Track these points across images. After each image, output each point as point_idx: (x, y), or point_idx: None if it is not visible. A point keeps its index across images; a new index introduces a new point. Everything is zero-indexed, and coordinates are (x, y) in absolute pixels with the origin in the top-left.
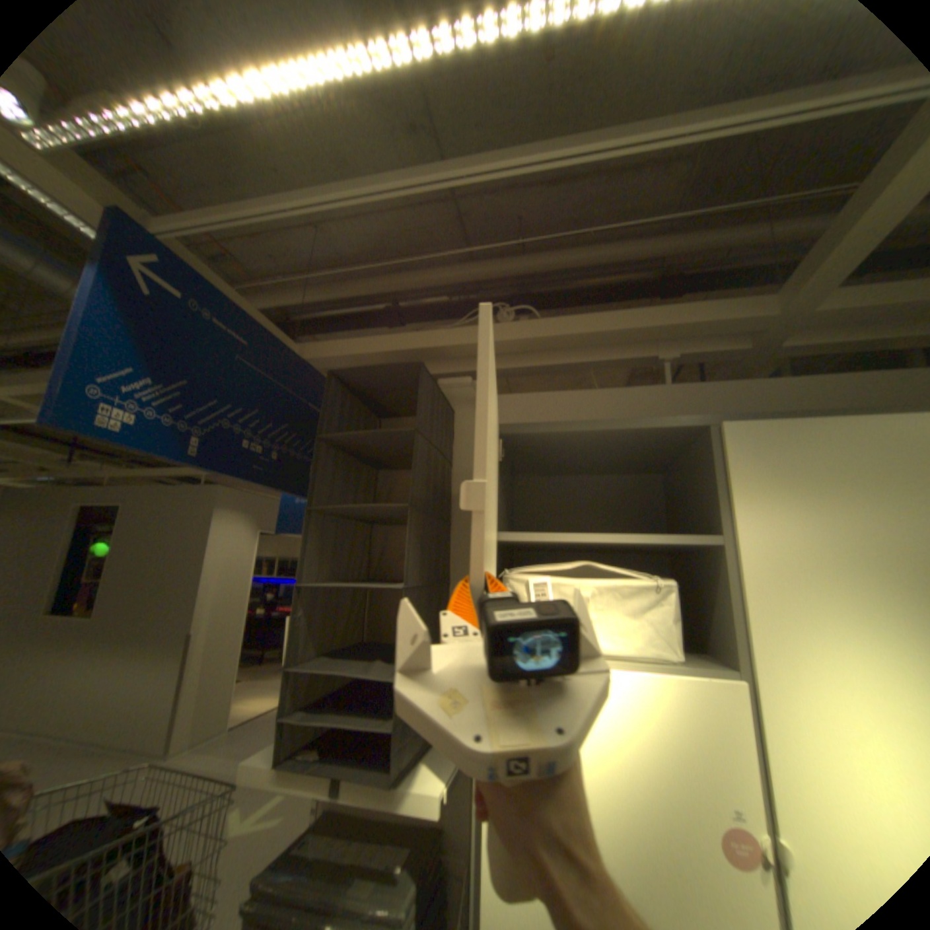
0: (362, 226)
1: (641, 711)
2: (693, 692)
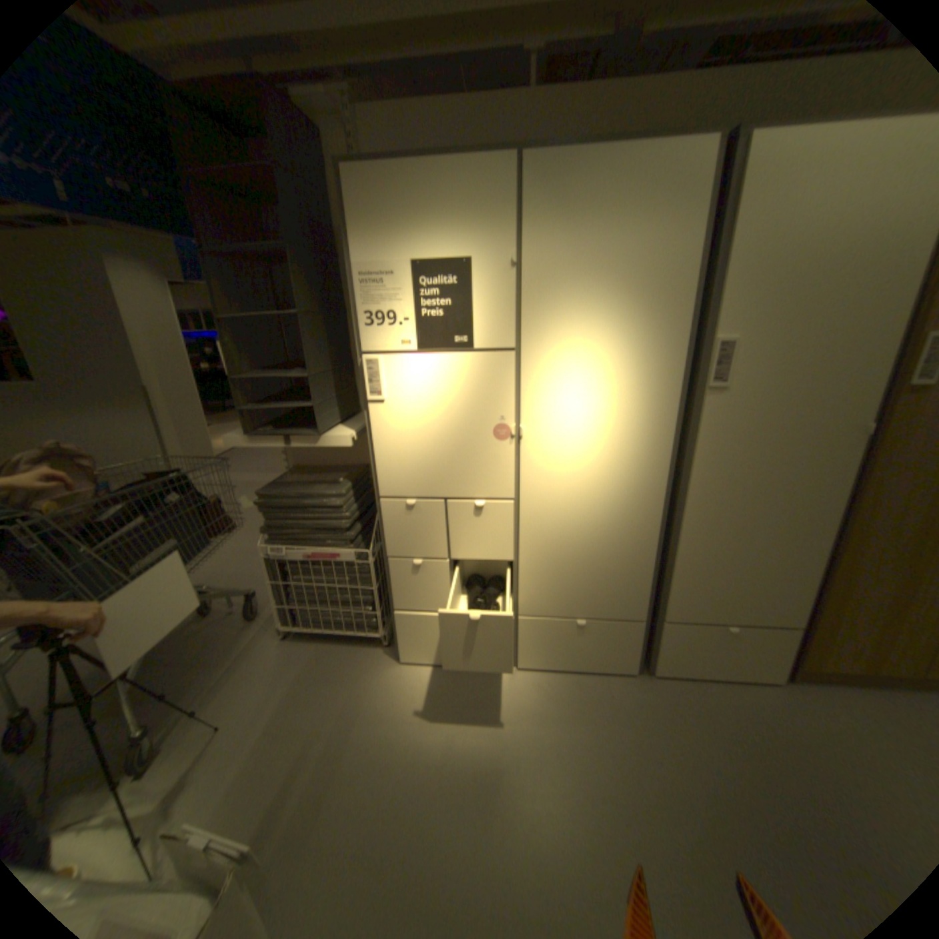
0: None
1: (456, 375)
2: (485, 360)
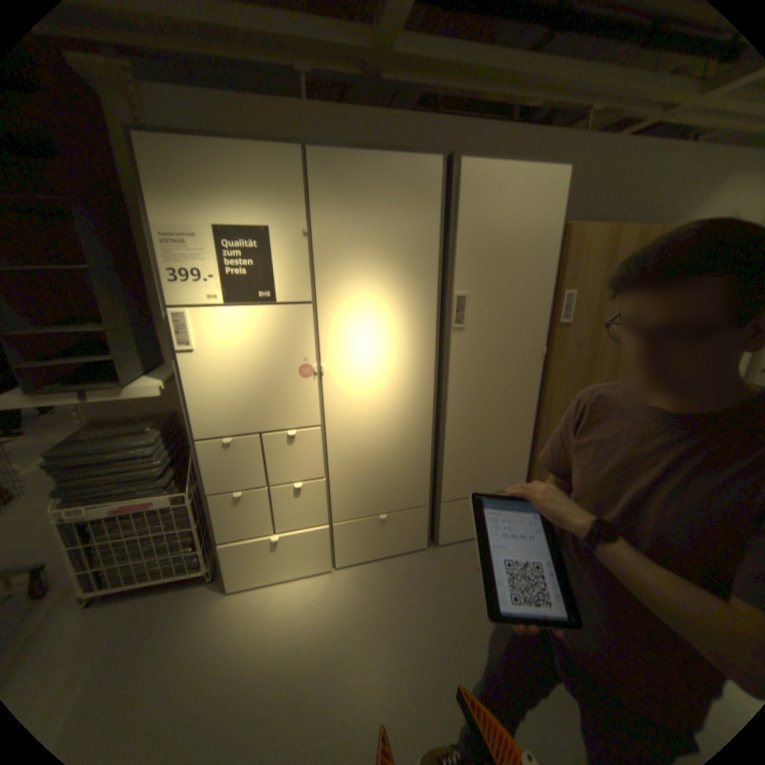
0: None
1: (262, 324)
2: (287, 311)
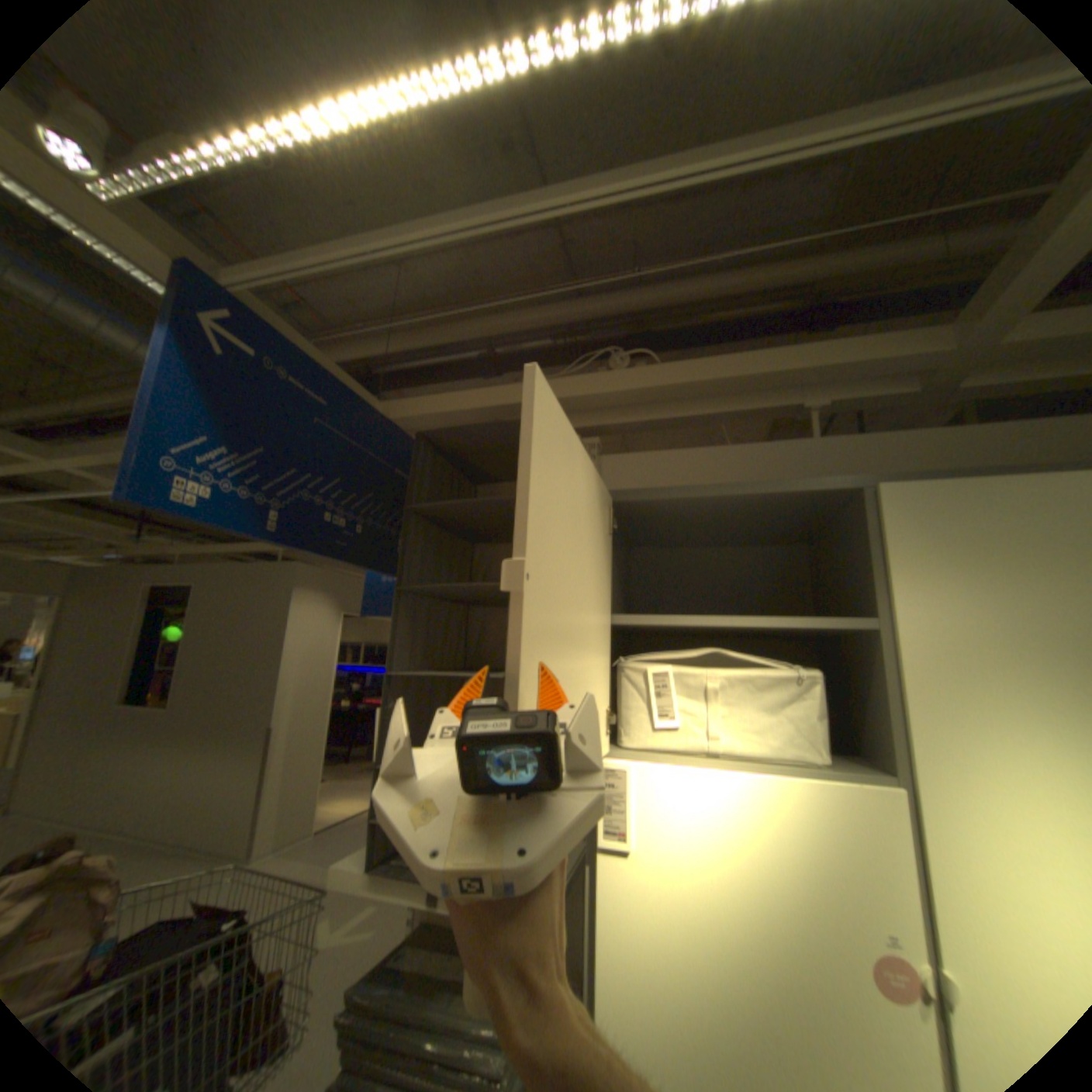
0: (451, 262)
1: (778, 820)
2: (840, 799)
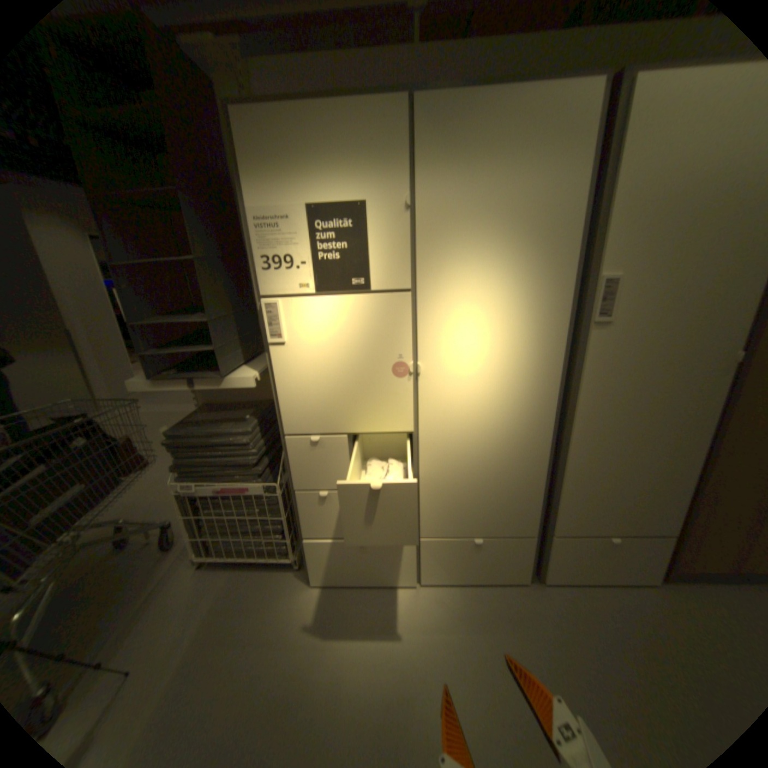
0: None
1: (354, 315)
2: (382, 301)
